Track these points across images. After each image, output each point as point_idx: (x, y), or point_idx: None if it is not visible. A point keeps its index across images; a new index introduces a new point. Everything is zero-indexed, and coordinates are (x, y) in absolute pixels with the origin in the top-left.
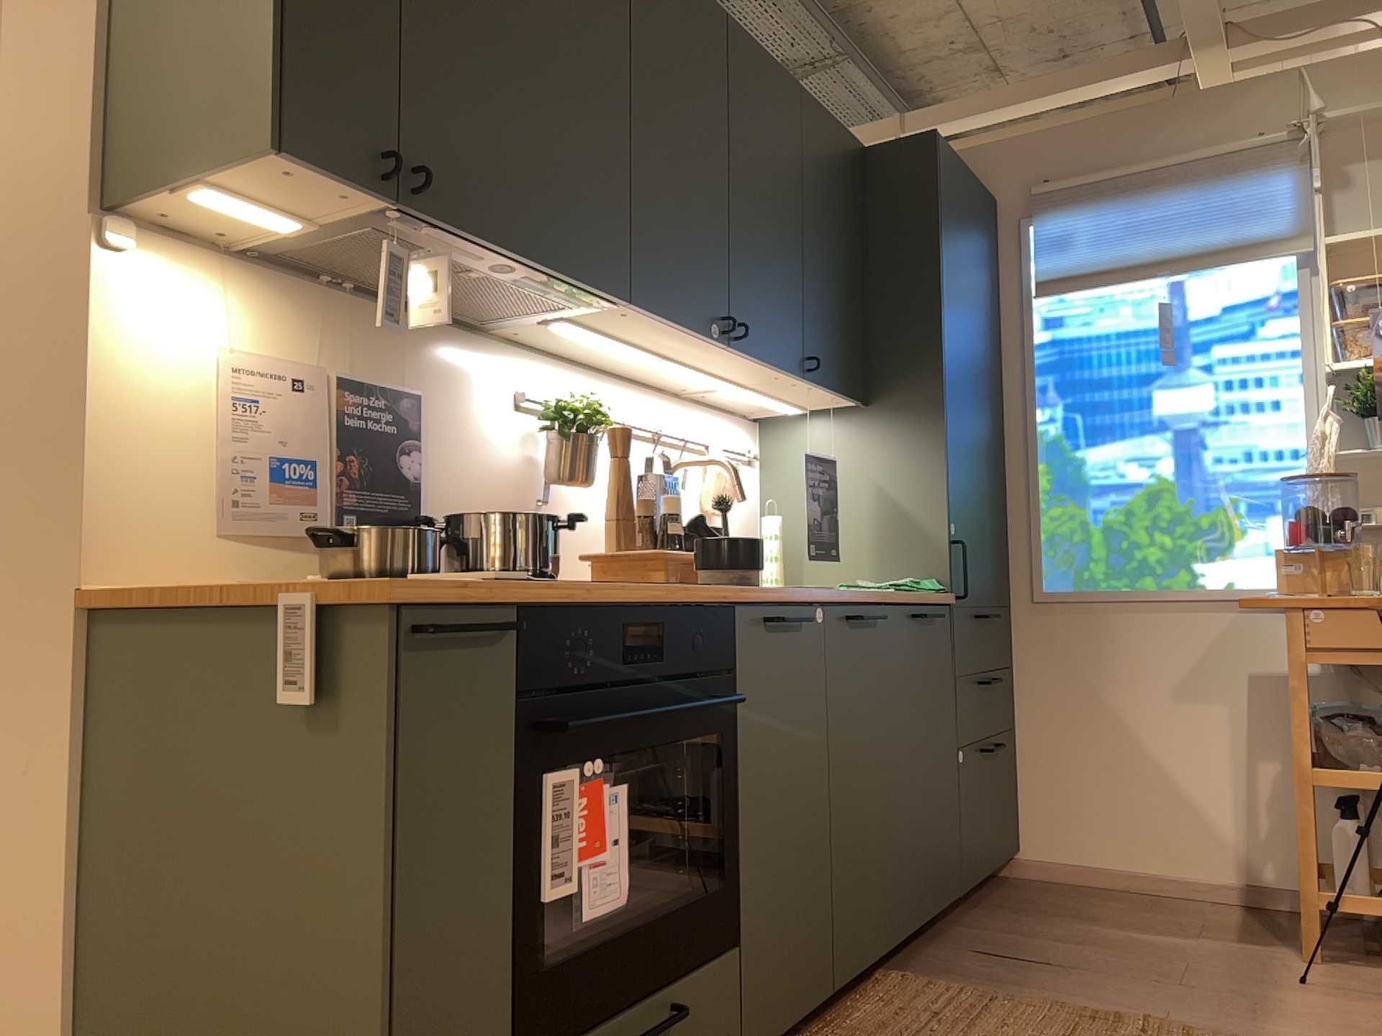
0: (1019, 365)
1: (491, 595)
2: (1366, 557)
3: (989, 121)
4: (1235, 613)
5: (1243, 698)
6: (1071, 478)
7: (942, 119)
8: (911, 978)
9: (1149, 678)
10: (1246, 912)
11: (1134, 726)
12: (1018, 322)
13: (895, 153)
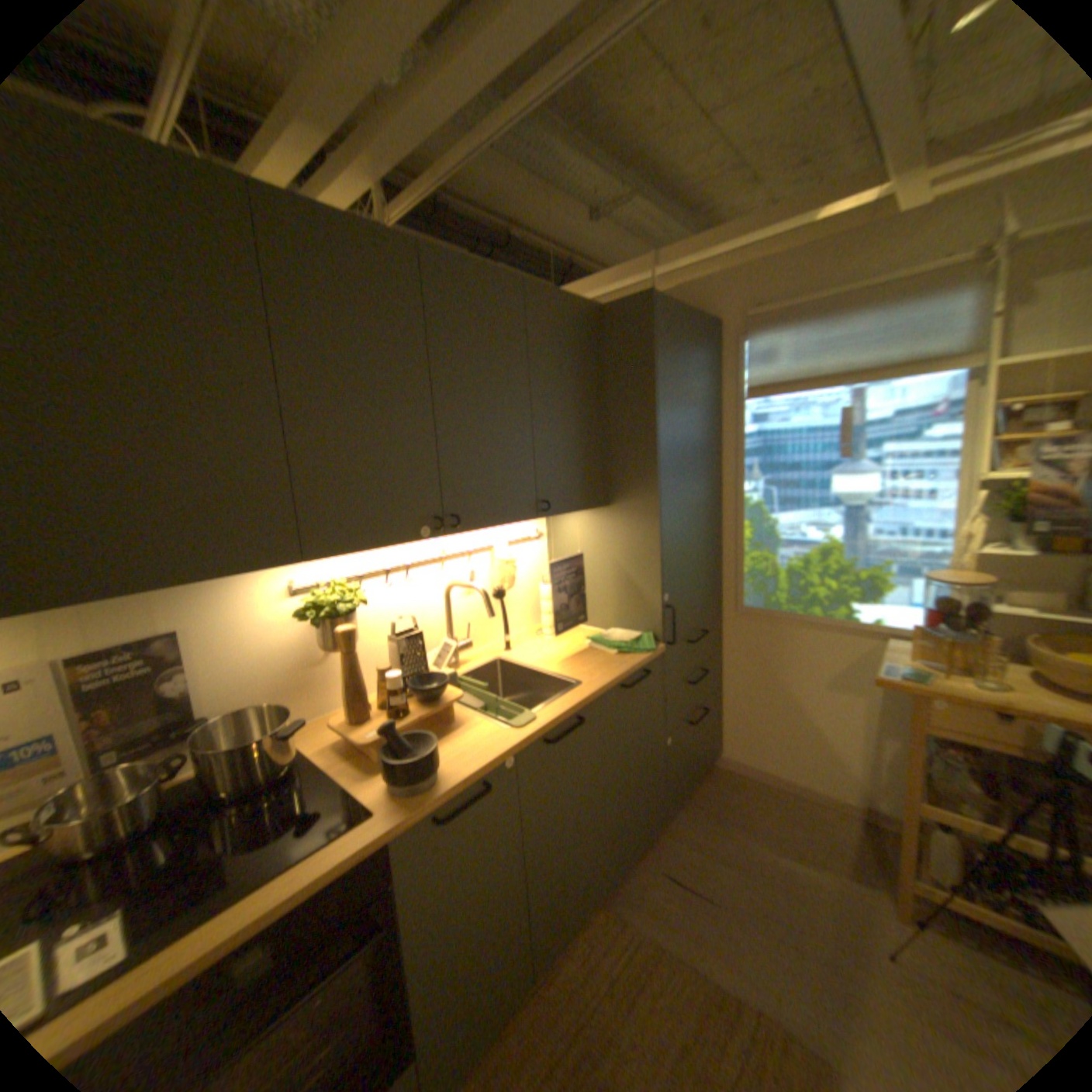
0: (734, 448)
1: None
2: (997, 648)
3: (721, 250)
4: (881, 643)
5: (880, 699)
6: (767, 533)
7: (685, 251)
8: (611, 924)
9: (813, 673)
10: (865, 834)
11: (800, 701)
12: (734, 416)
13: (624, 308)
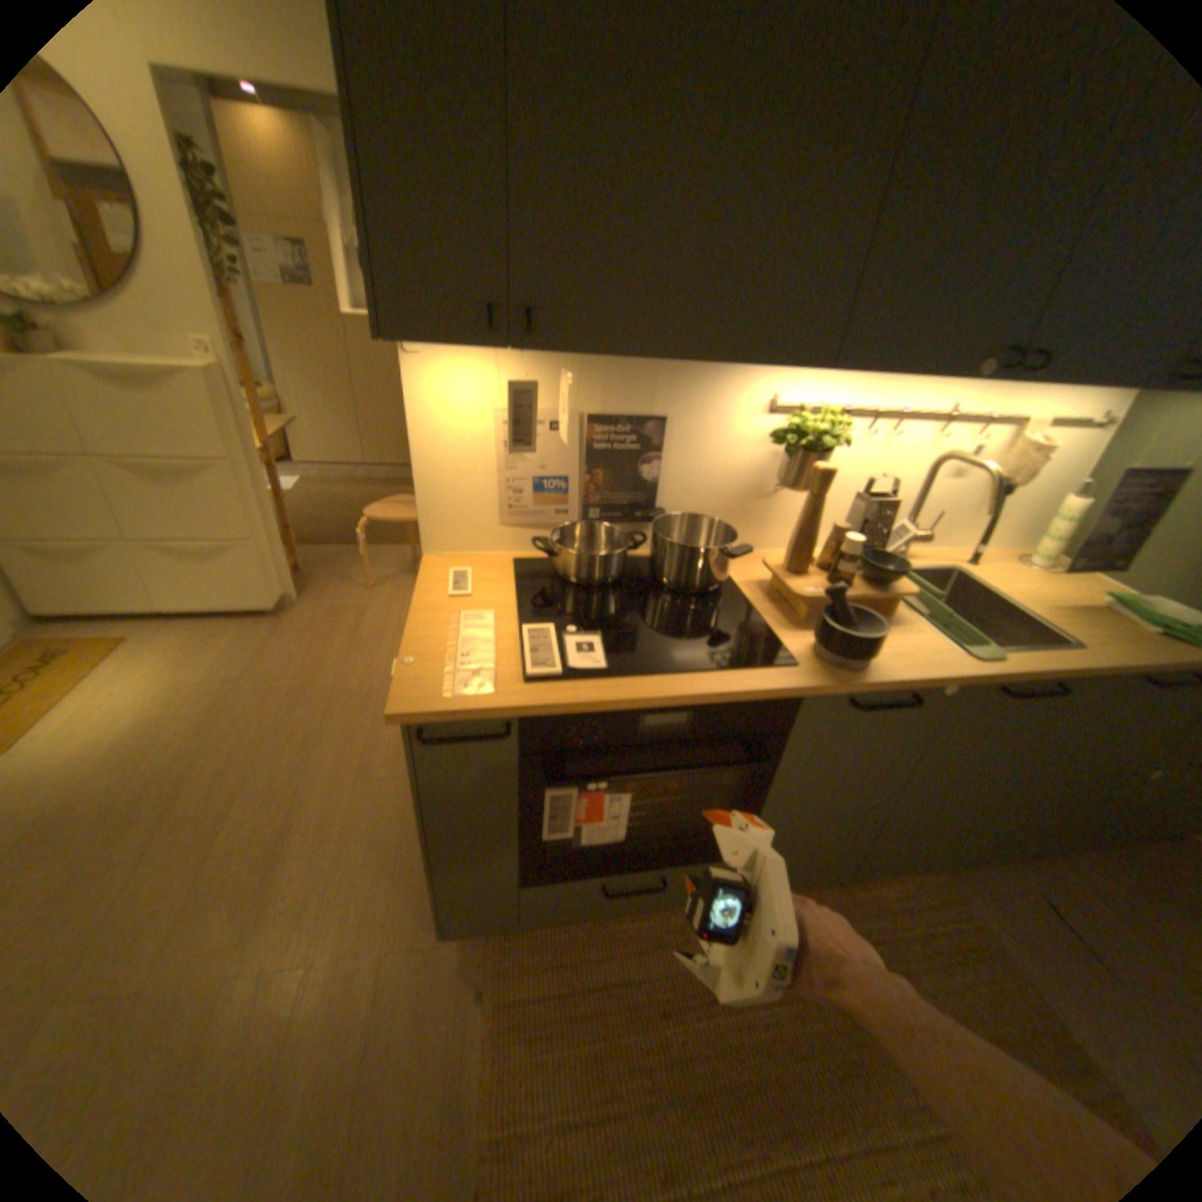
0: None
1: (487, 714)
2: None
3: None
4: None
5: None
6: None
7: None
8: (951, 890)
9: None
10: None
11: None
12: None
13: None
